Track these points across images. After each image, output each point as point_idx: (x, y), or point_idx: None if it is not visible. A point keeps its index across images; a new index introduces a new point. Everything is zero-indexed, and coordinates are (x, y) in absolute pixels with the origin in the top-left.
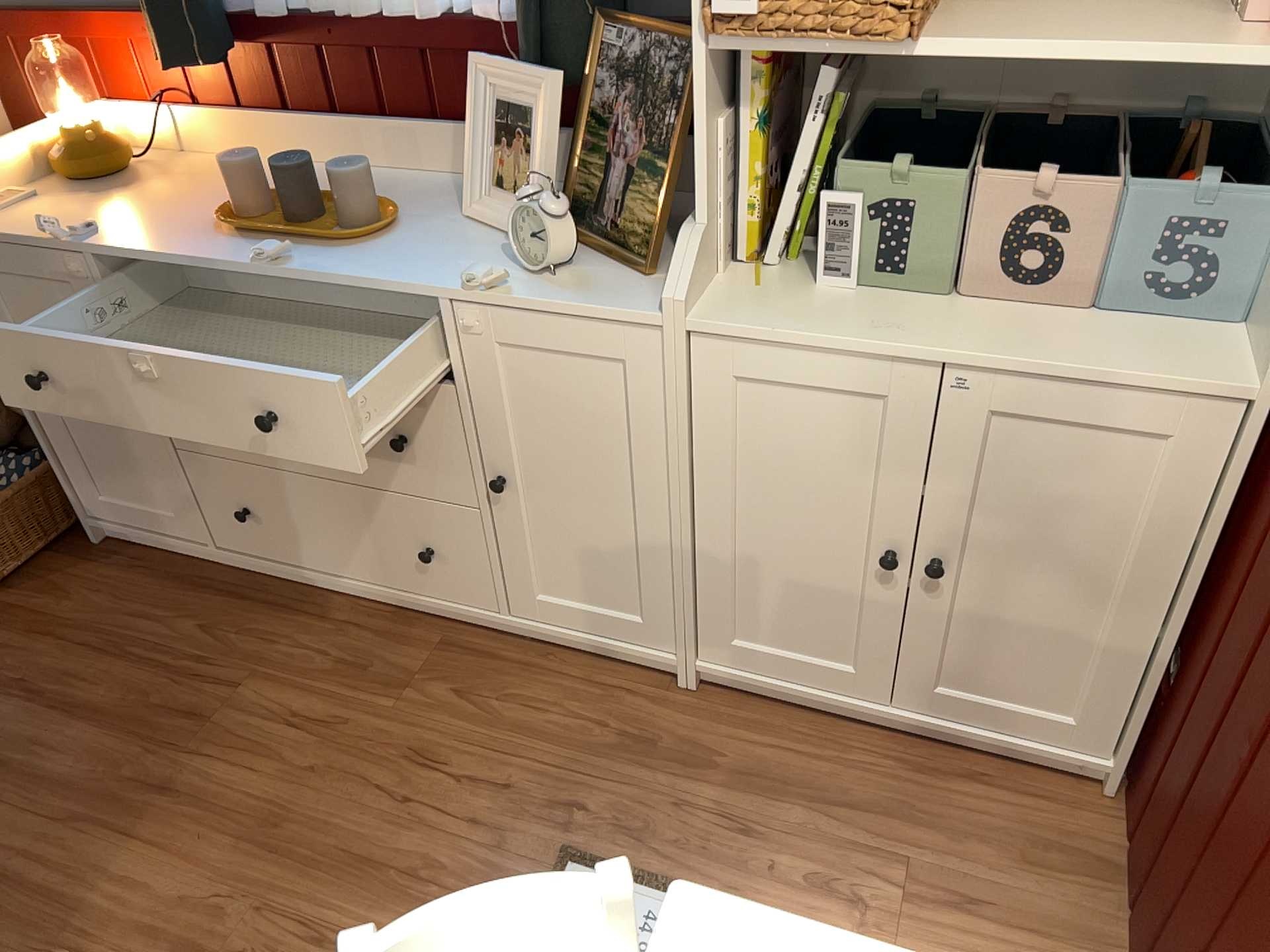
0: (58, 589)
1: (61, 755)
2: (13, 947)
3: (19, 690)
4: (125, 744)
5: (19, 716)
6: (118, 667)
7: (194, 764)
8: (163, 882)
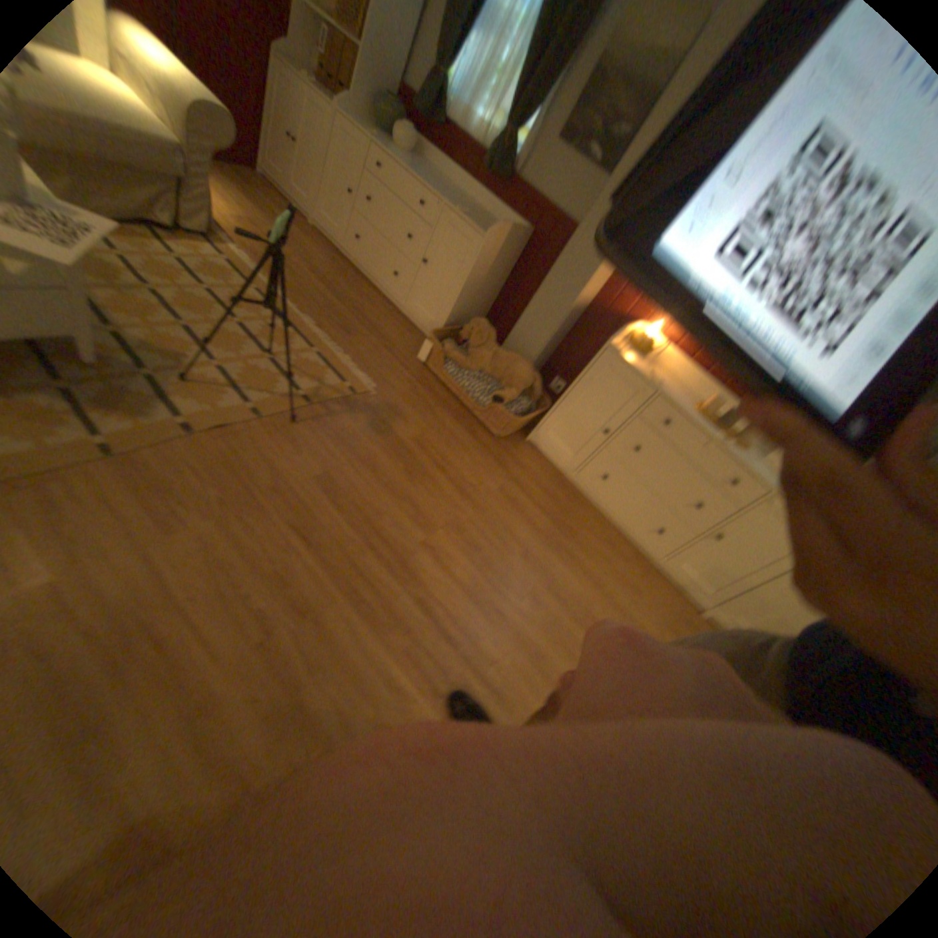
0: (515, 449)
1: (532, 518)
2: (536, 580)
3: (513, 483)
4: (550, 528)
5: (516, 494)
6: (541, 495)
7: (572, 549)
8: (572, 586)
